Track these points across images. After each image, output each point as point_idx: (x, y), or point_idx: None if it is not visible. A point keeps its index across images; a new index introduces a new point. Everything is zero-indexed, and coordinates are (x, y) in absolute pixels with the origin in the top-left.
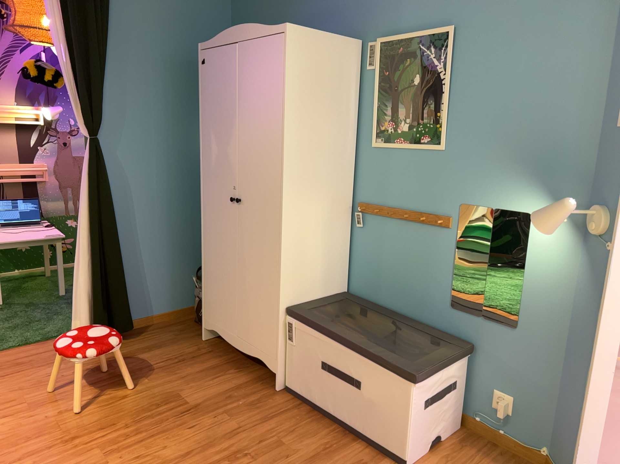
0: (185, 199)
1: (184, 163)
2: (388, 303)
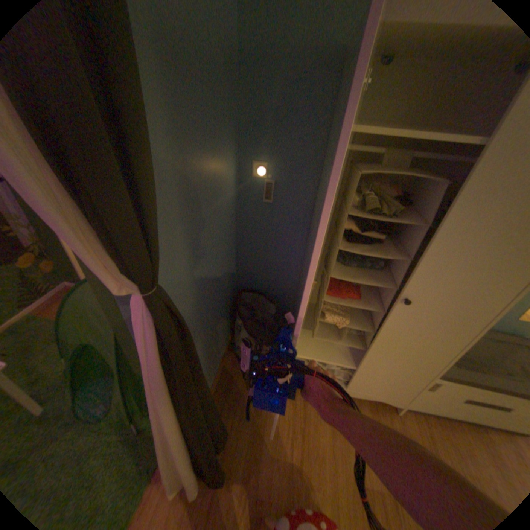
0: (219, 266)
1: (216, 225)
2: None
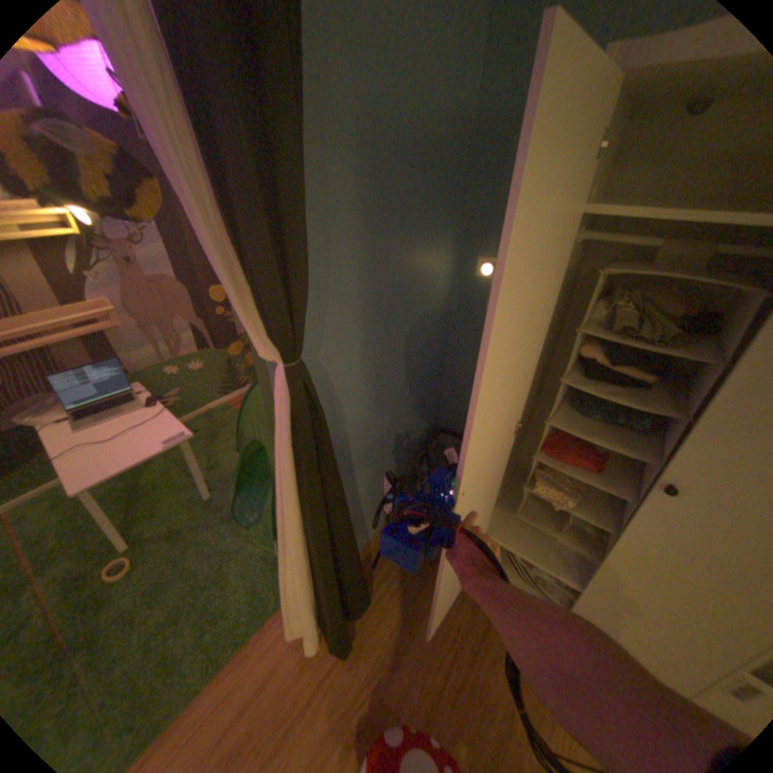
0: (406, 384)
1: (409, 330)
2: None
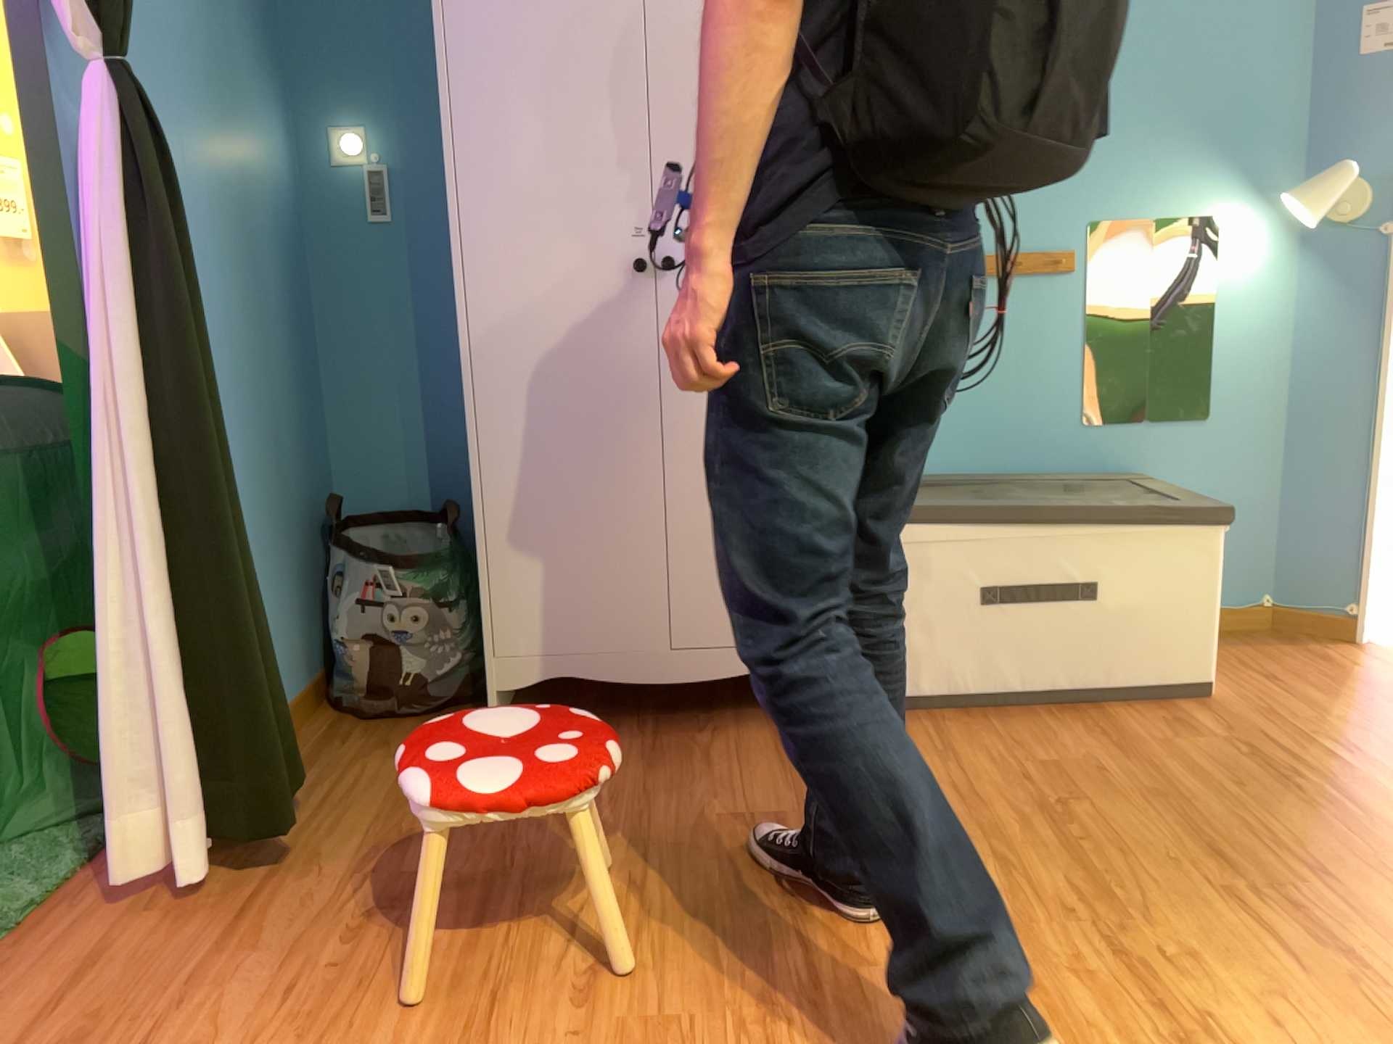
0: (257, 339)
1: (242, 219)
2: (938, 466)
